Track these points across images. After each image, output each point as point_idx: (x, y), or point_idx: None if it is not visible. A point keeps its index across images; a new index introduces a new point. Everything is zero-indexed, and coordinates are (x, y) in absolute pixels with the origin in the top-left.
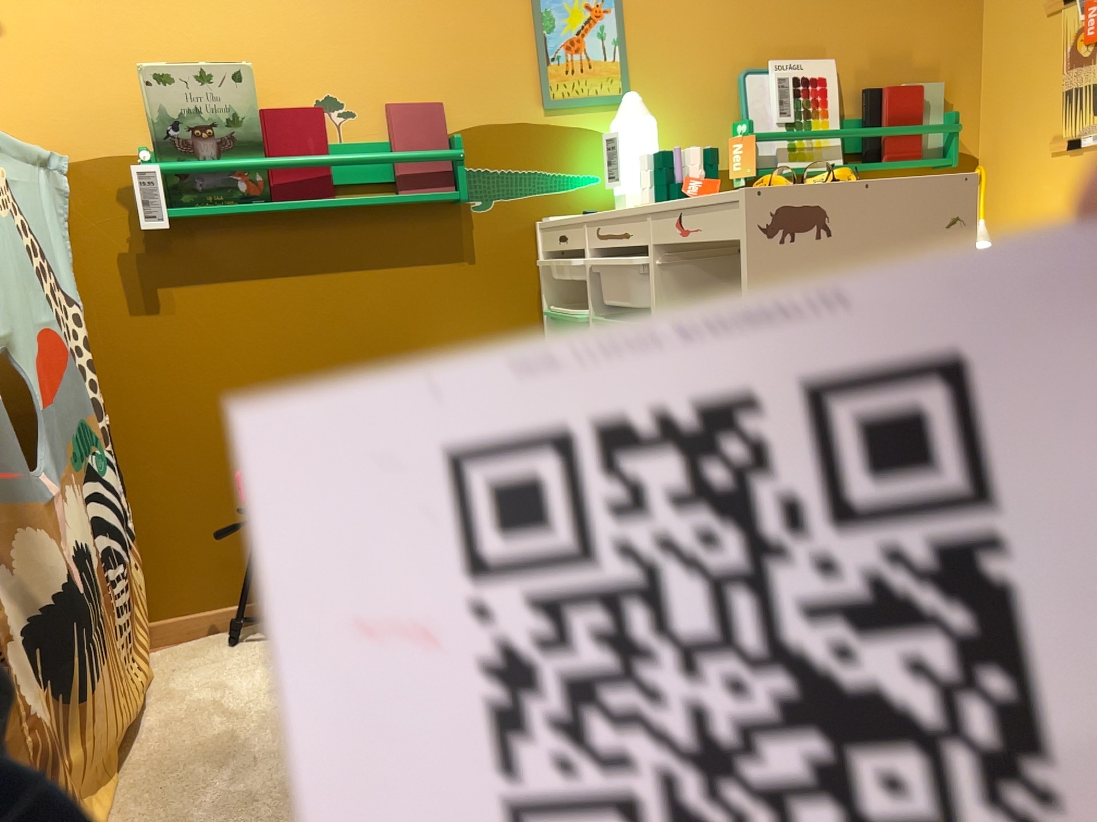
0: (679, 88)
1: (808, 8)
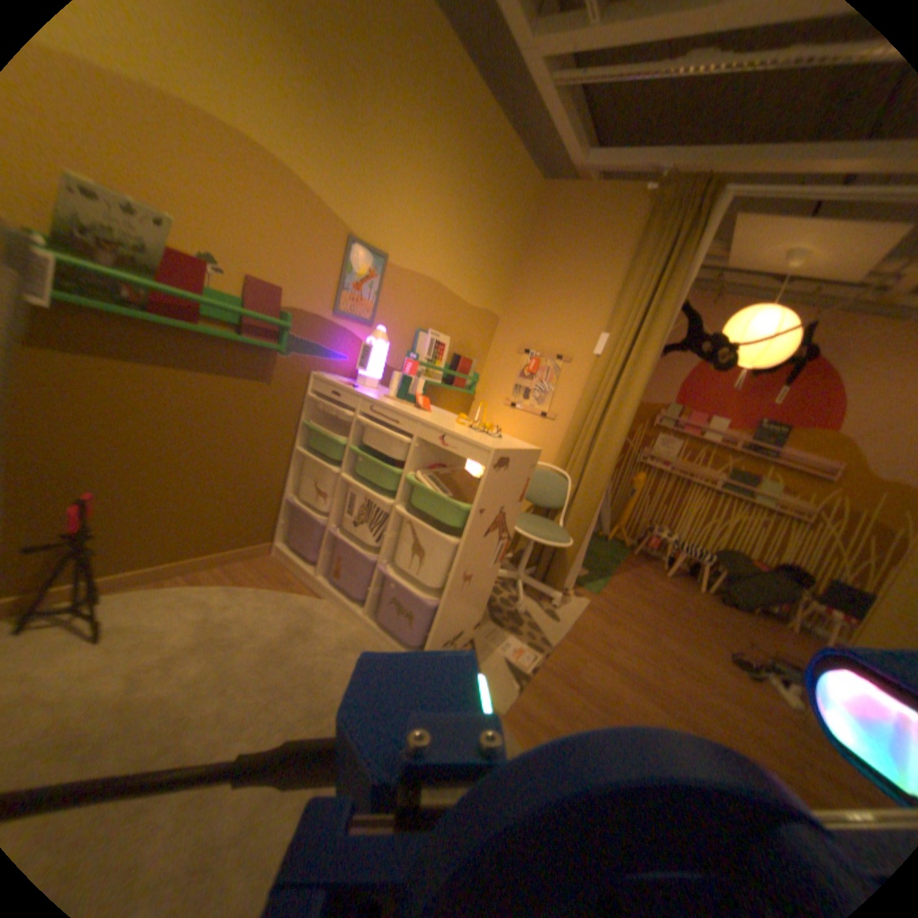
0: (394, 327)
1: (448, 312)
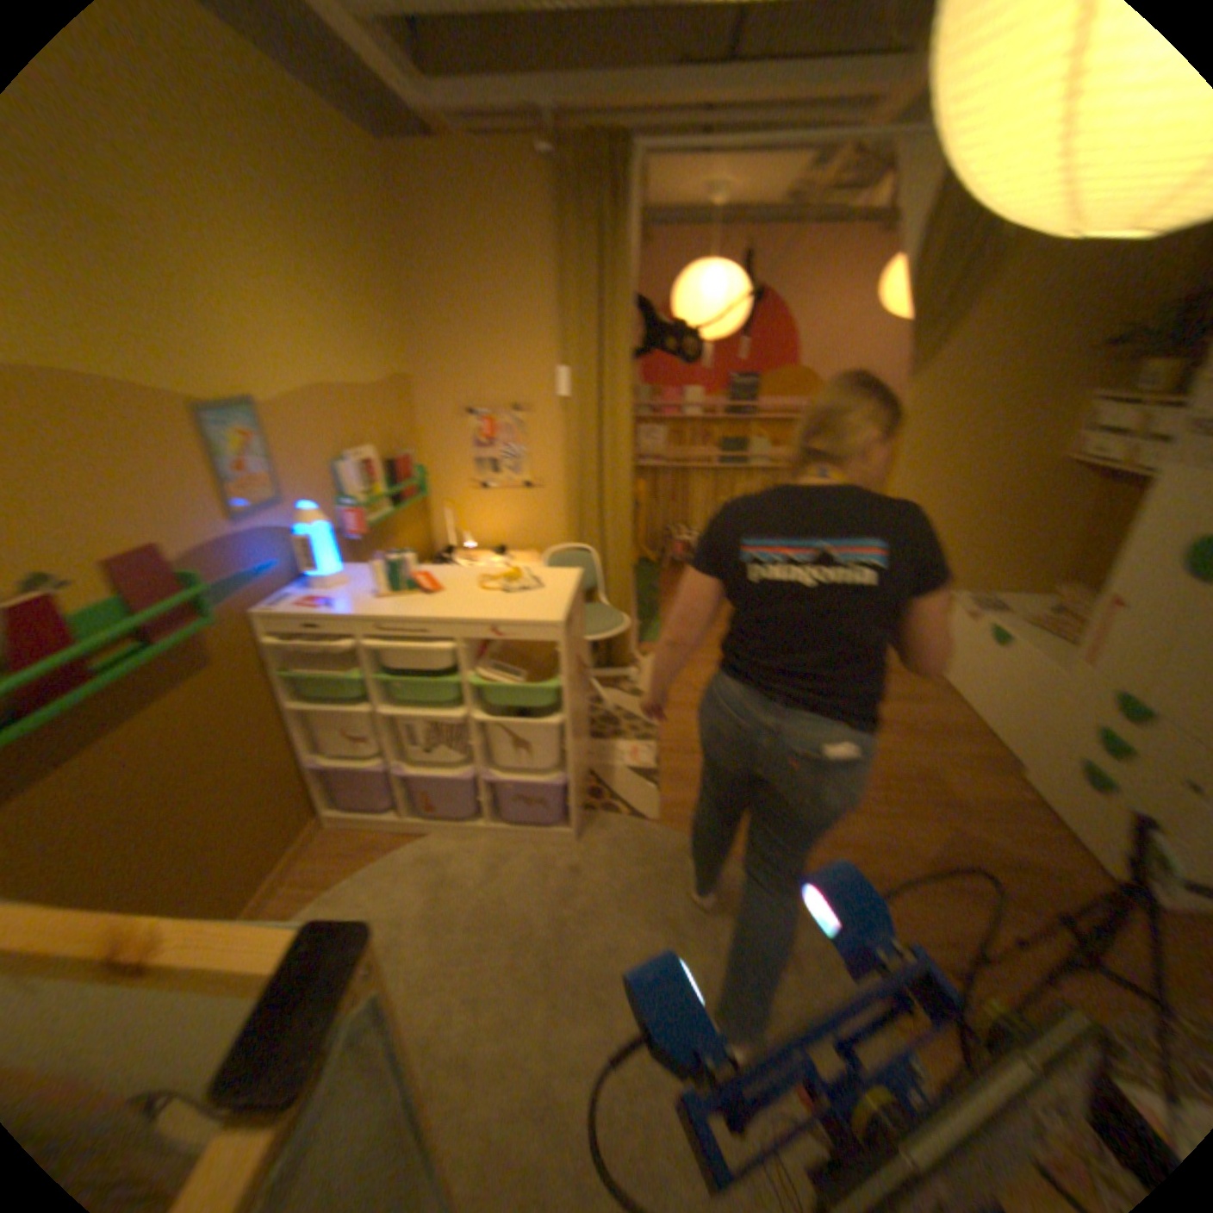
0: (309, 481)
1: (356, 412)
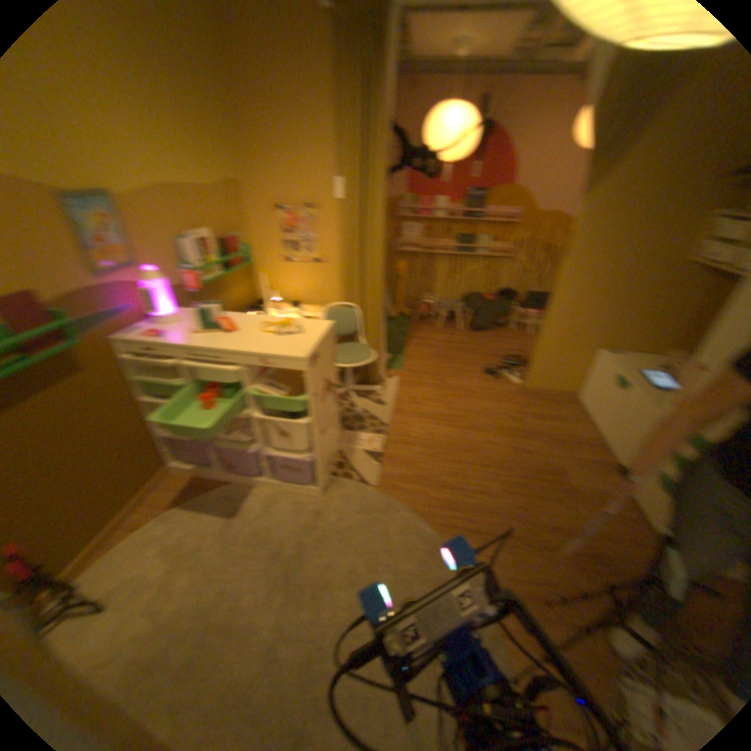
0: (148, 250)
1: (187, 203)
